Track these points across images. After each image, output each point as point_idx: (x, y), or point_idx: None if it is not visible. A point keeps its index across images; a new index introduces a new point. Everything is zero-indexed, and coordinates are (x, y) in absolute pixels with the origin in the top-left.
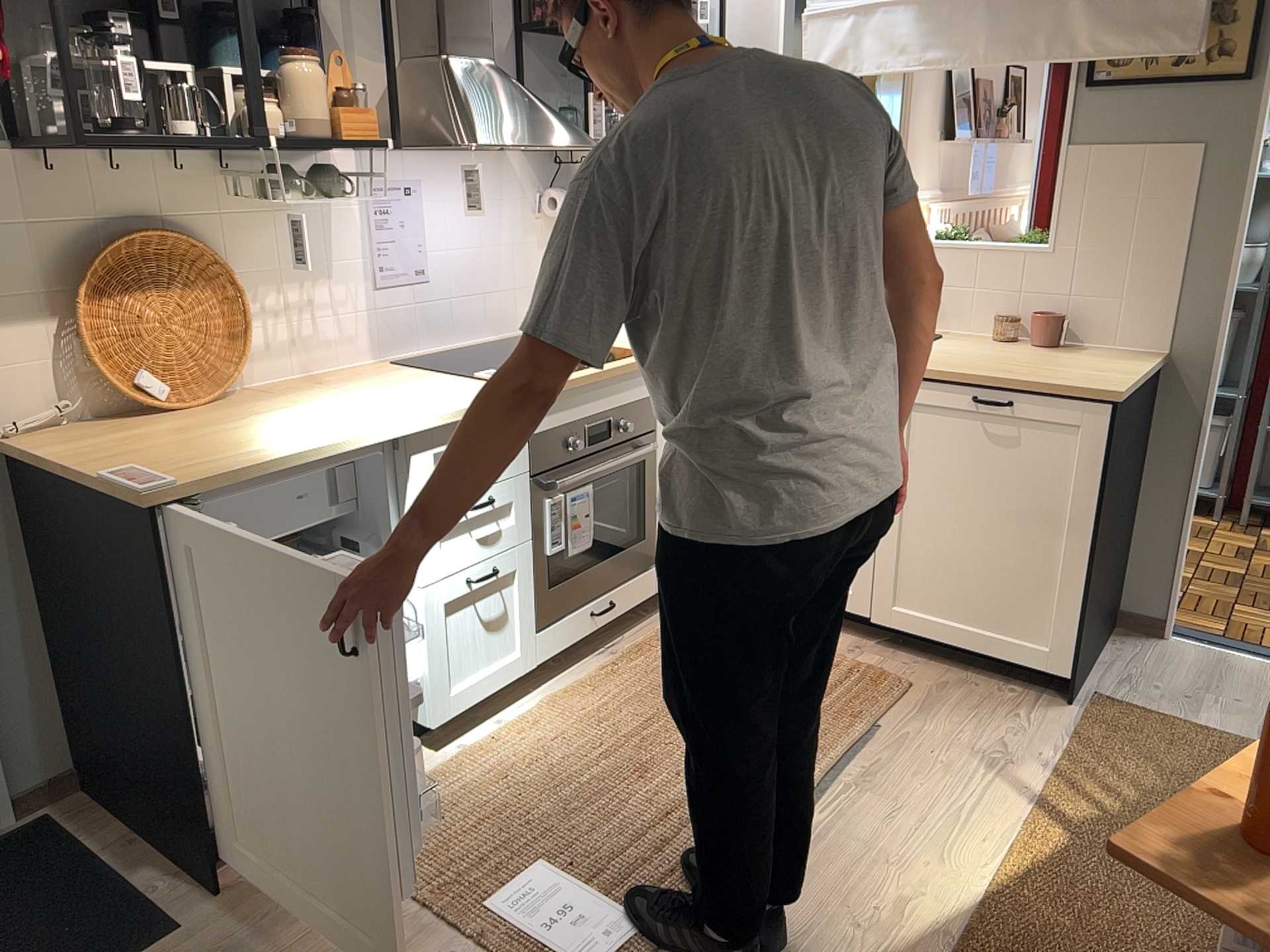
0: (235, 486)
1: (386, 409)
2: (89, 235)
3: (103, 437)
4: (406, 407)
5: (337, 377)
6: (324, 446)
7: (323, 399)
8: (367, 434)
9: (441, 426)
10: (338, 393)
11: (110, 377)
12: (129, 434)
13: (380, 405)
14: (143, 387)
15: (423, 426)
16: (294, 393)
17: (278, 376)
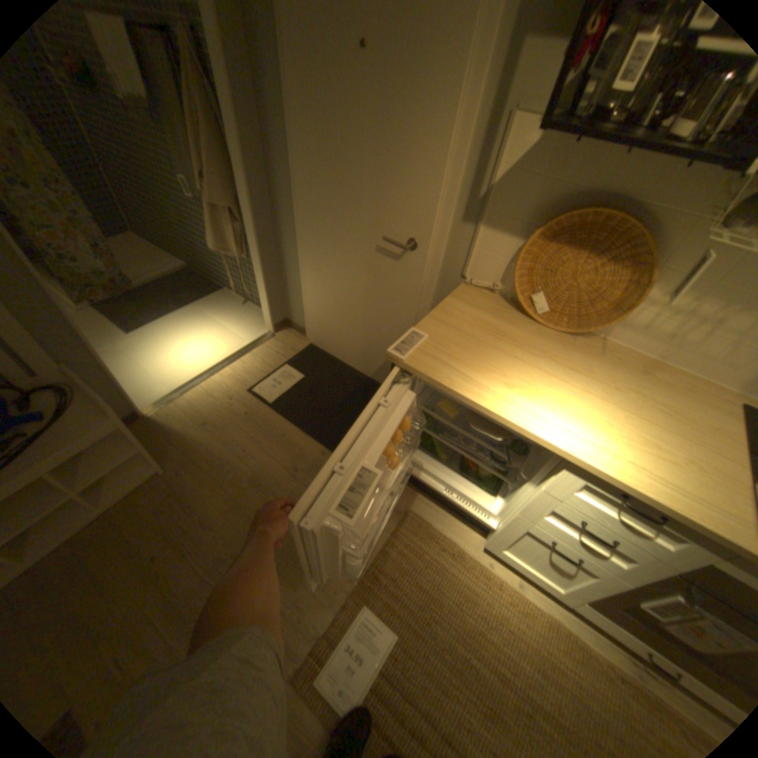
0: (435, 384)
1: (605, 431)
2: (580, 195)
3: (483, 310)
4: (622, 444)
5: (676, 377)
6: (498, 413)
7: (611, 384)
8: (535, 433)
9: (611, 481)
10: (633, 388)
11: (517, 284)
12: (492, 317)
13: (615, 424)
14: (535, 299)
15: (589, 467)
16: (613, 364)
17: (639, 346)
